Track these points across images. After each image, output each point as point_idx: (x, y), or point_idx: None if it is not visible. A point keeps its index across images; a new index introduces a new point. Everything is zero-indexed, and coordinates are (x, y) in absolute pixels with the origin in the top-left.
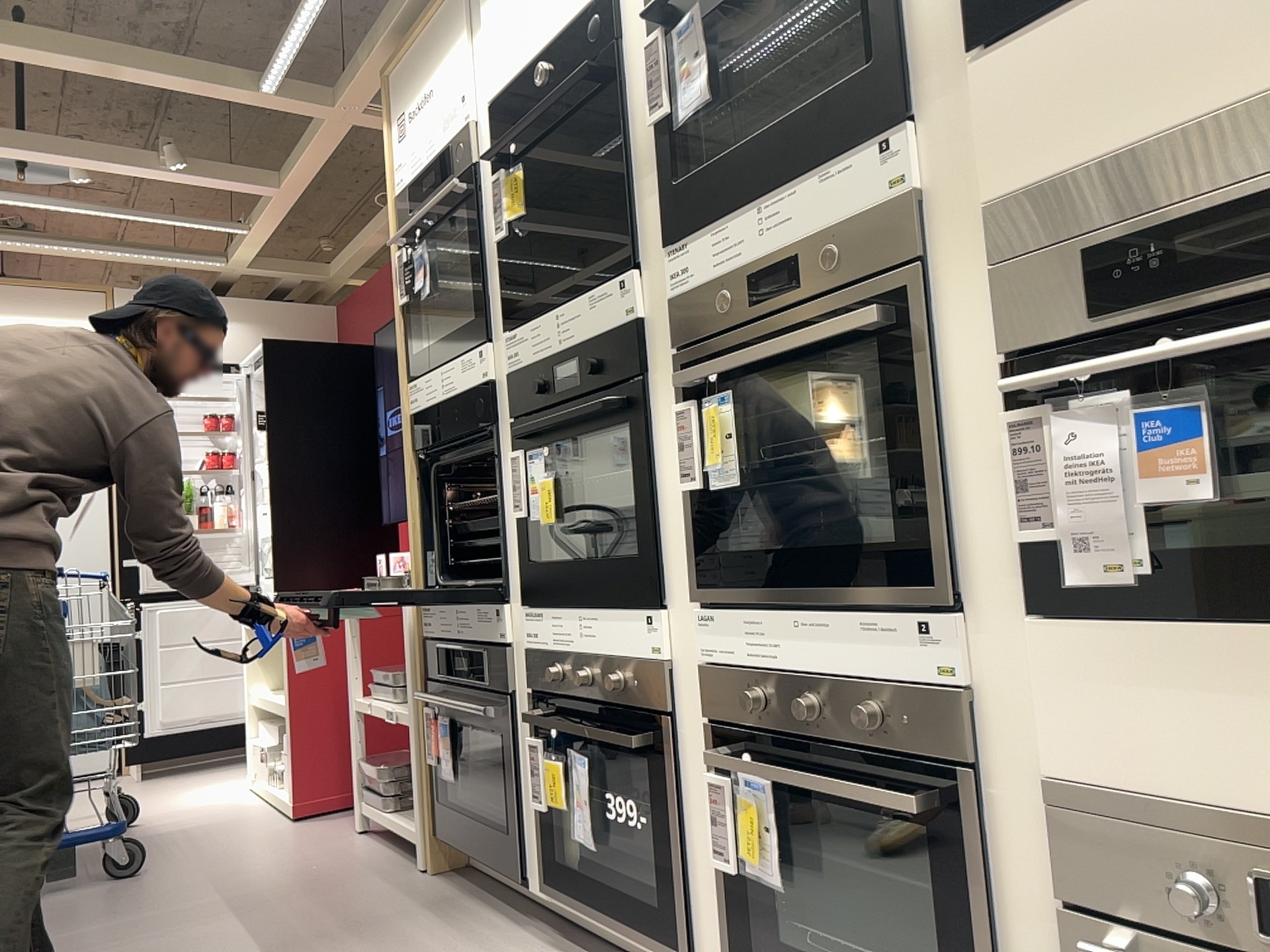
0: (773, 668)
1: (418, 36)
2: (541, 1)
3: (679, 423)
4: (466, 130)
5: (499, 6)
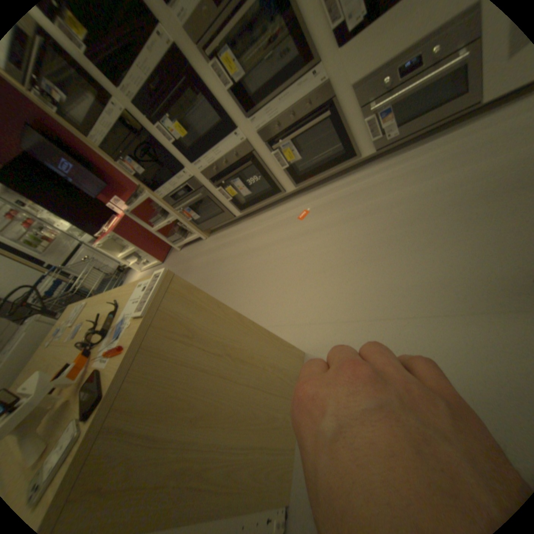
0: (277, 114)
1: None
2: None
3: (212, 68)
4: None
5: None
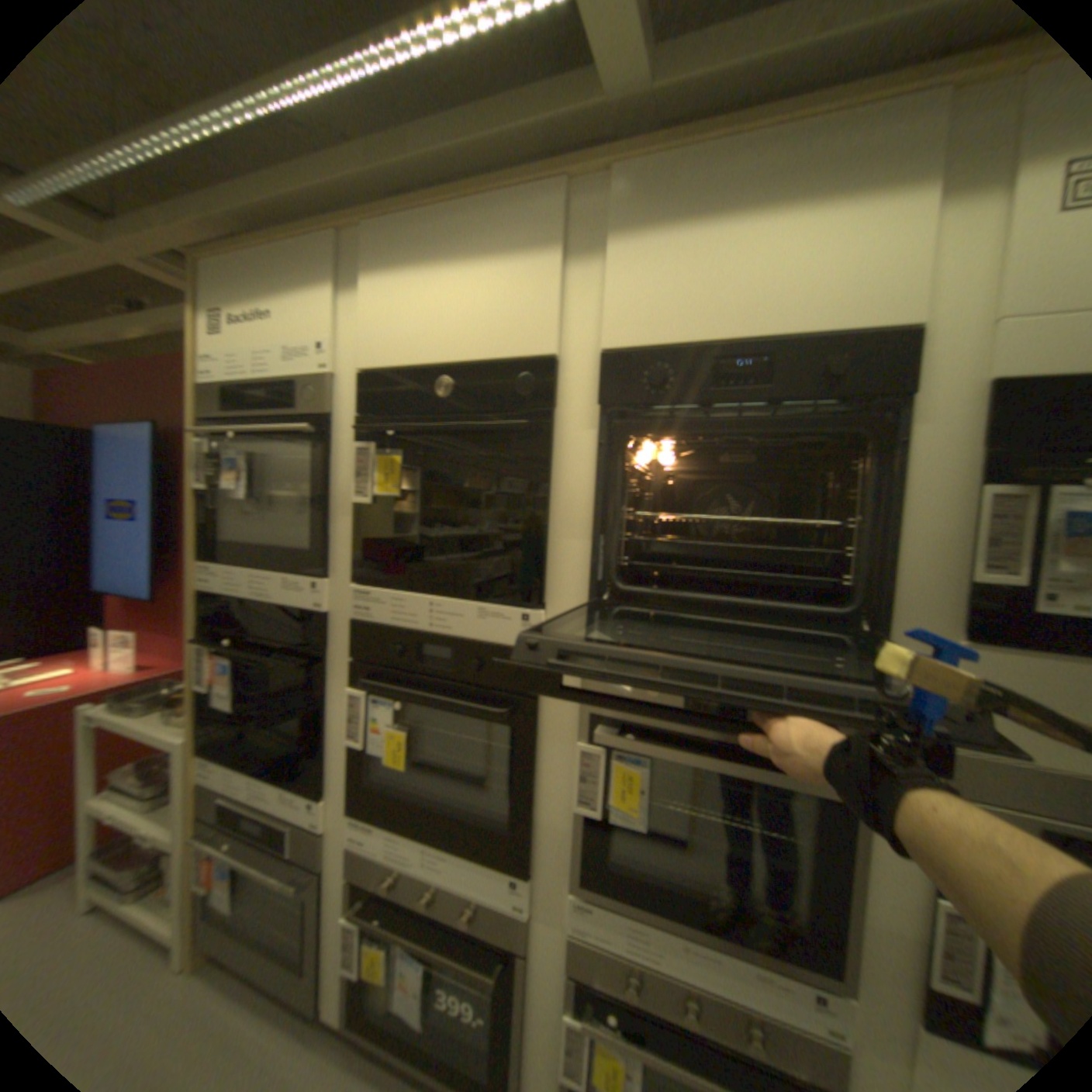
0: (652, 971)
1: (252, 244)
2: (454, 316)
3: (577, 756)
4: (319, 377)
5: (389, 286)
